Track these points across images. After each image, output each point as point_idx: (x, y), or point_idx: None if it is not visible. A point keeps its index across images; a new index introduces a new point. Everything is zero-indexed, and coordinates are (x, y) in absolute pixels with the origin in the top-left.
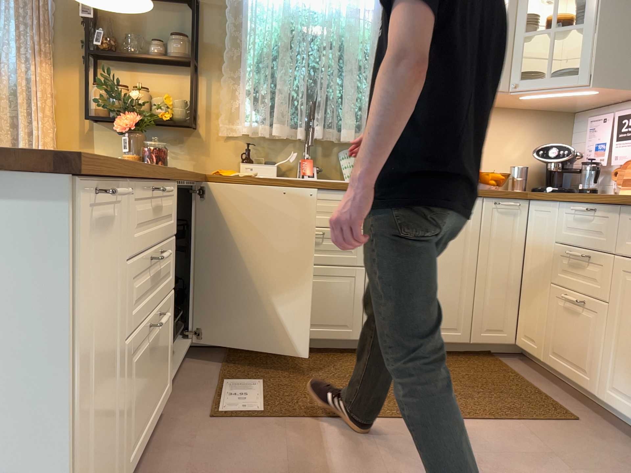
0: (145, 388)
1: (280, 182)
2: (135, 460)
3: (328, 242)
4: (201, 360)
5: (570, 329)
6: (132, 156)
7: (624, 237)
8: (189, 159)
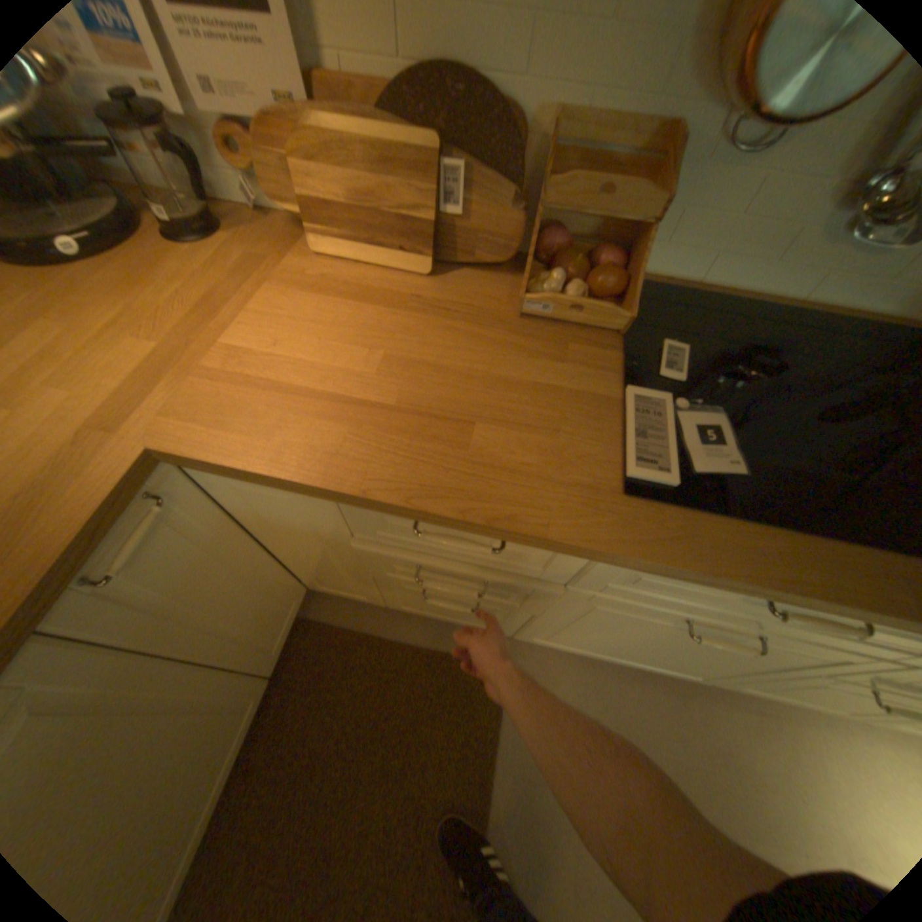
0: None
1: None
2: None
3: None
4: None
5: (444, 603)
6: None
7: (605, 577)
8: None
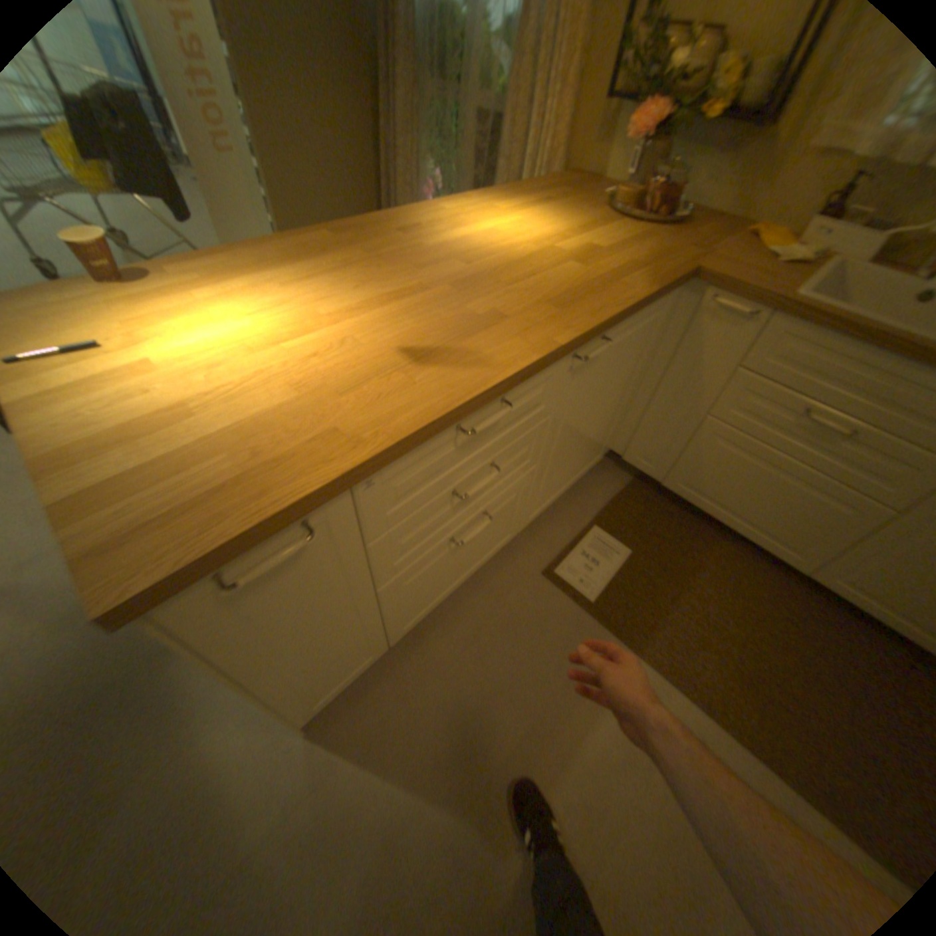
0: (453, 568)
1: (829, 319)
2: (431, 610)
3: (856, 447)
4: (600, 476)
5: None
6: (632, 185)
7: None
8: (731, 184)
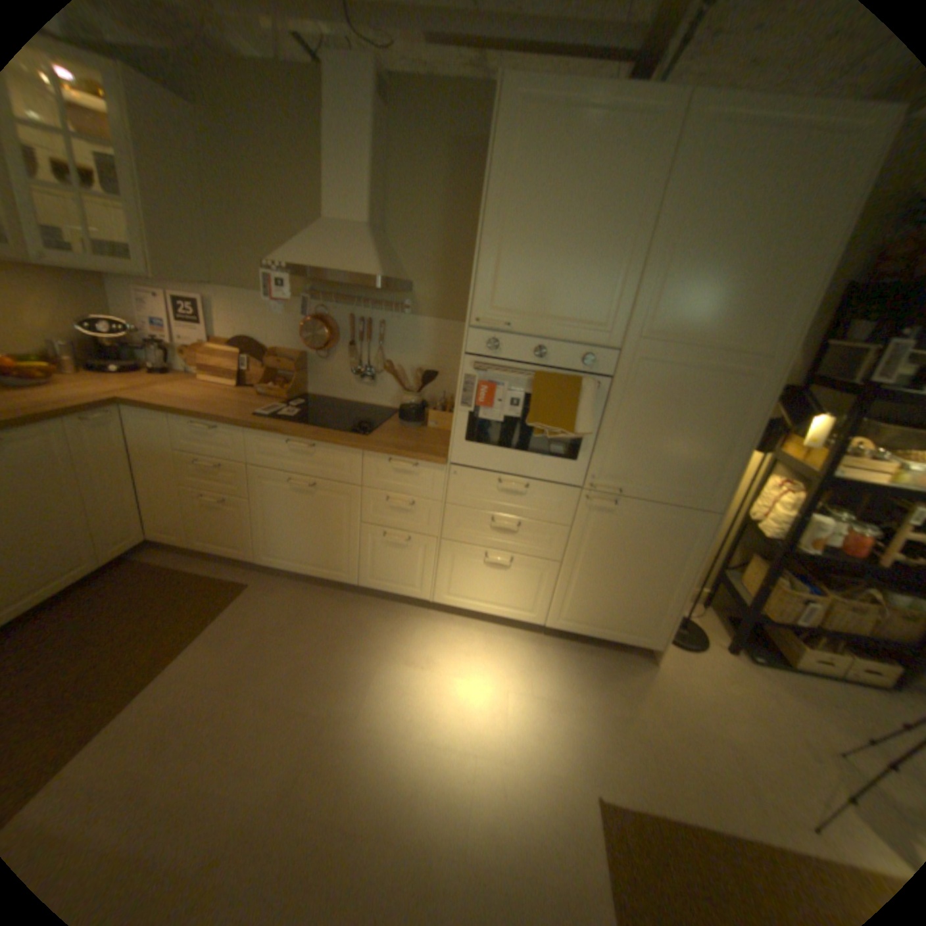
0: None
1: None
2: None
3: None
4: None
5: (212, 521)
6: None
7: (251, 452)
8: None
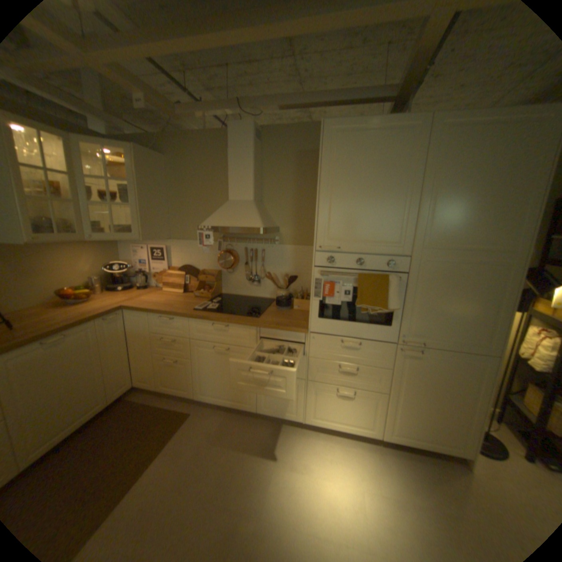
0: None
1: None
2: None
3: None
4: None
5: (170, 373)
6: None
7: (192, 331)
8: None
